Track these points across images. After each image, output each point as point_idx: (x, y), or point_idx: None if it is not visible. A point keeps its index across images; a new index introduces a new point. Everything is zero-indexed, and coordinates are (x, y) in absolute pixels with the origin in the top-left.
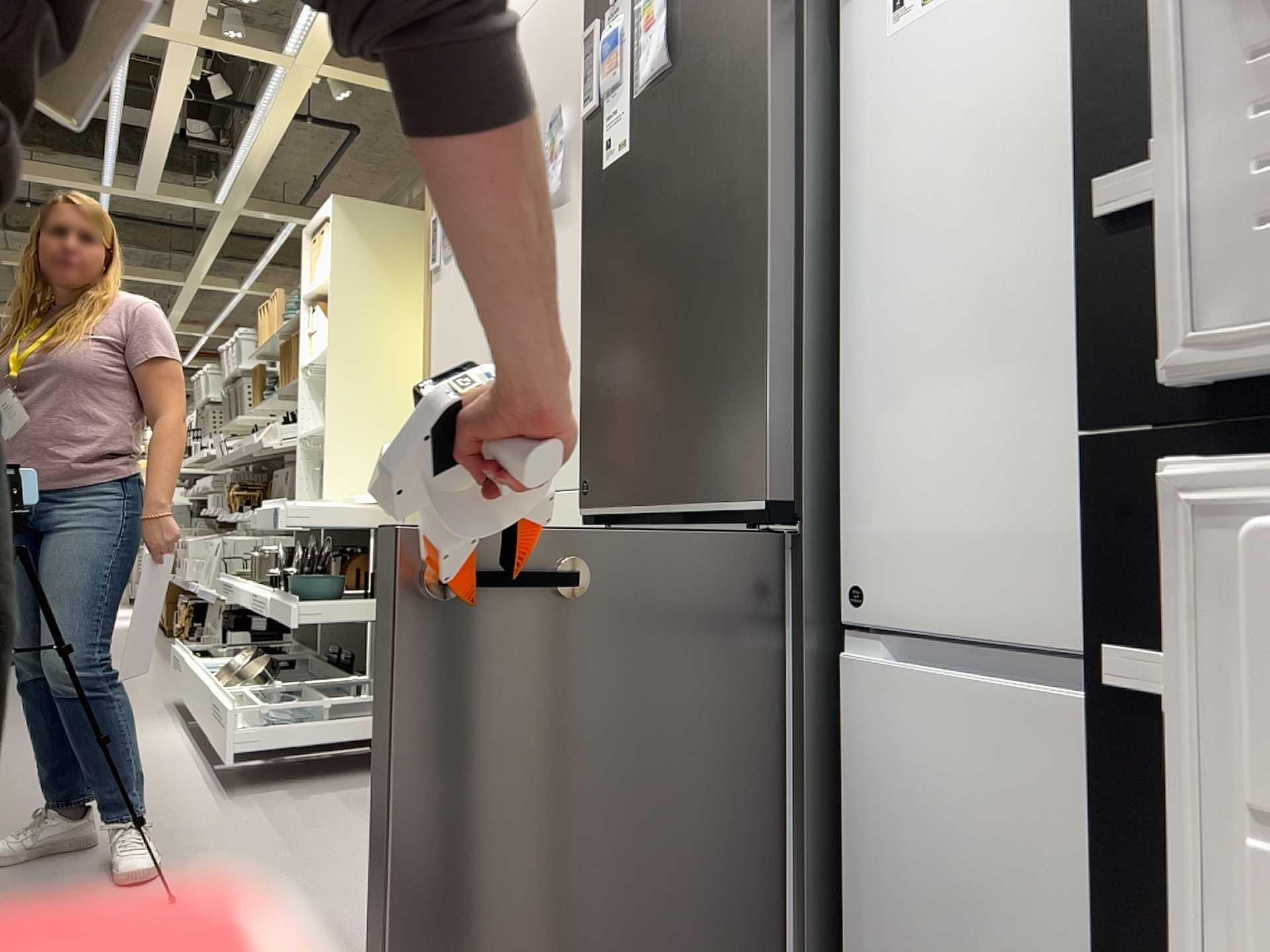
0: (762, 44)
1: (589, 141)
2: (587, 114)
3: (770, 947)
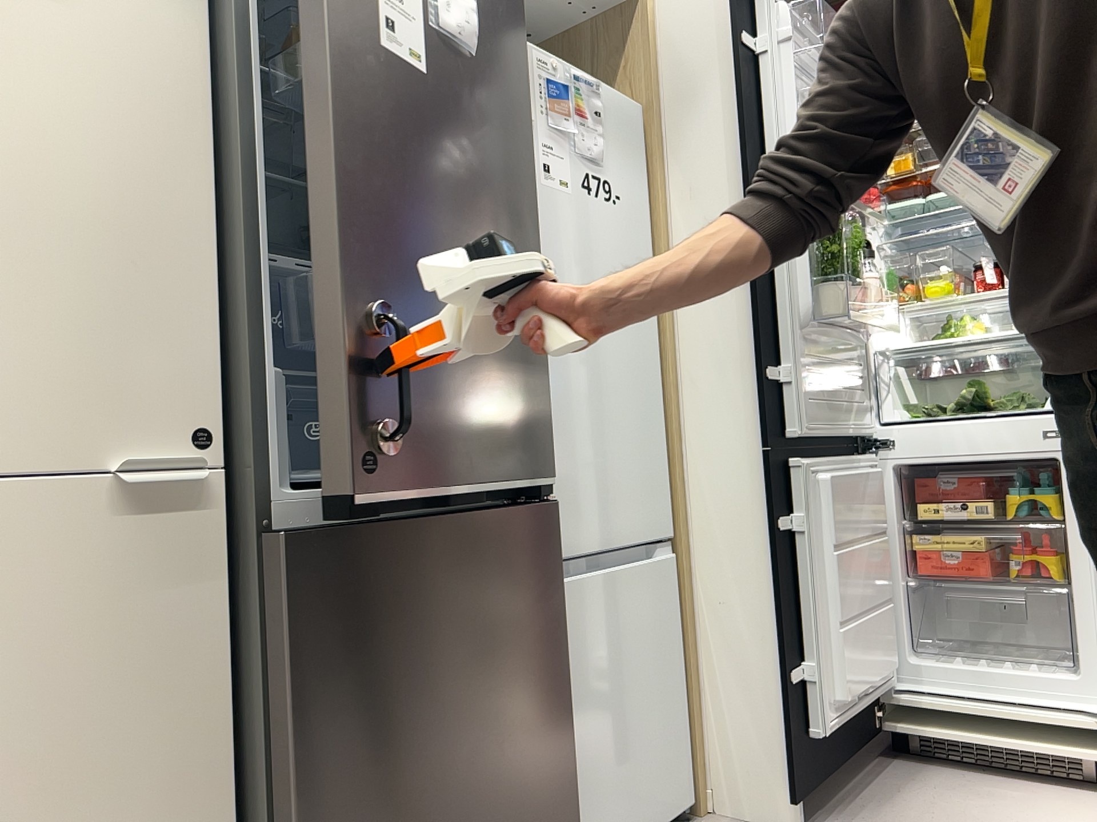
0: (527, 135)
1: None
2: None
3: (563, 809)
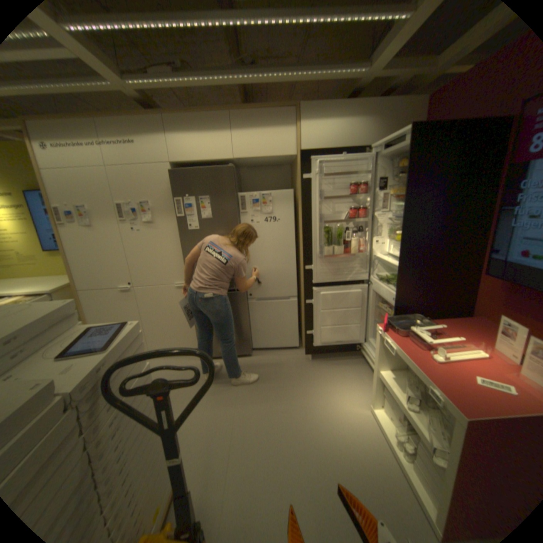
0: (236, 223)
1: (180, 221)
2: (179, 216)
3: (247, 337)
